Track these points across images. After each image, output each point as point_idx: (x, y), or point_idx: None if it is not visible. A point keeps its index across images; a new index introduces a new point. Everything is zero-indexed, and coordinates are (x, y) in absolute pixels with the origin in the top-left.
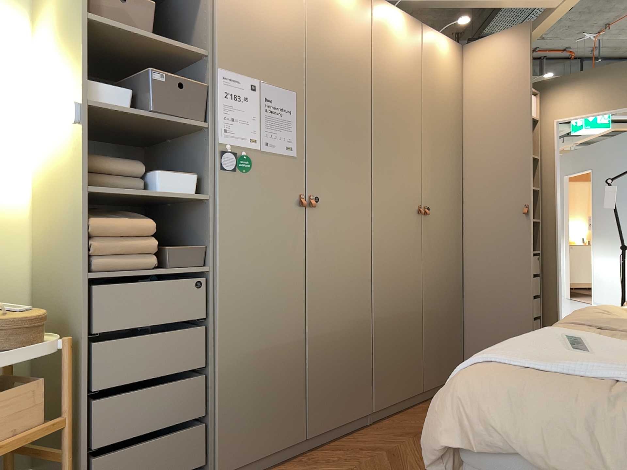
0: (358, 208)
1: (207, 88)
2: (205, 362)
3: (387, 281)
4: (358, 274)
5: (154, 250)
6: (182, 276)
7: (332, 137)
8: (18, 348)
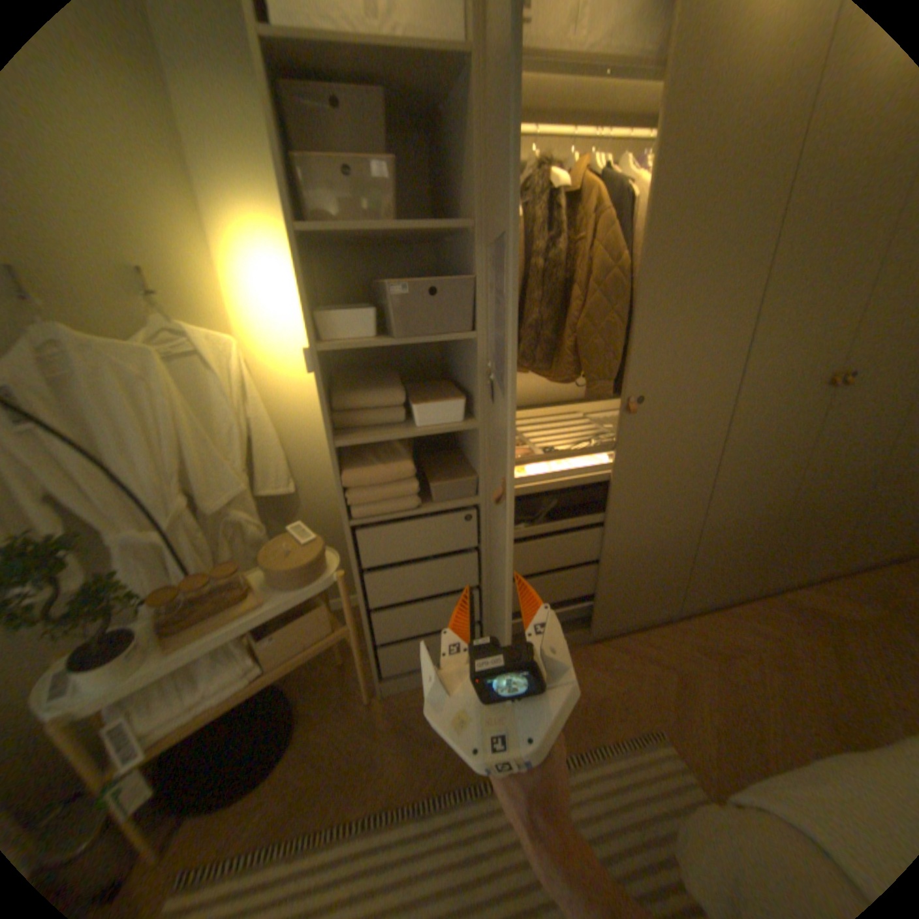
0: (707, 401)
1: (471, 283)
2: (477, 580)
3: (736, 485)
4: (688, 483)
5: (417, 489)
6: (450, 511)
7: (679, 303)
8: (298, 587)
